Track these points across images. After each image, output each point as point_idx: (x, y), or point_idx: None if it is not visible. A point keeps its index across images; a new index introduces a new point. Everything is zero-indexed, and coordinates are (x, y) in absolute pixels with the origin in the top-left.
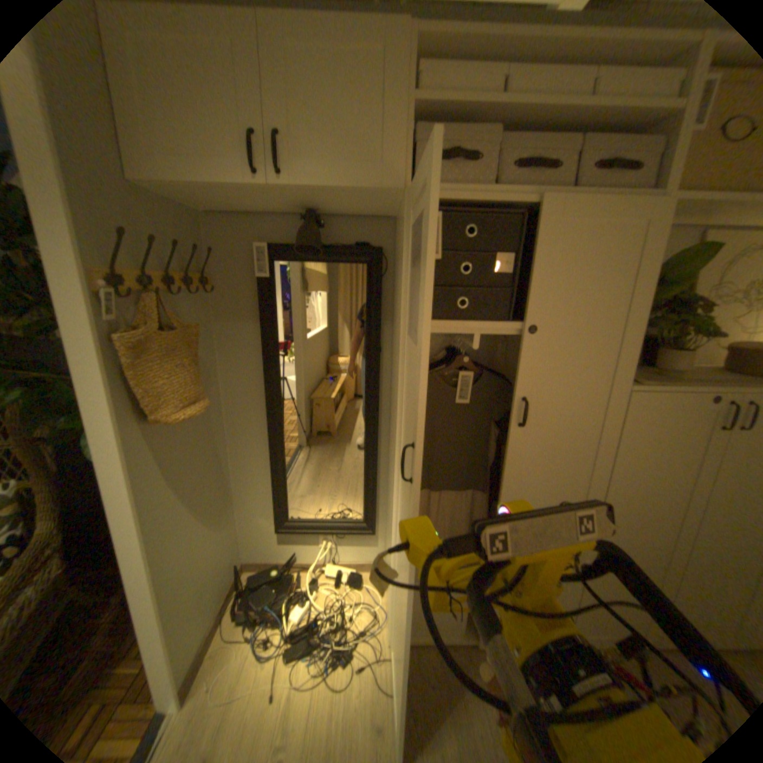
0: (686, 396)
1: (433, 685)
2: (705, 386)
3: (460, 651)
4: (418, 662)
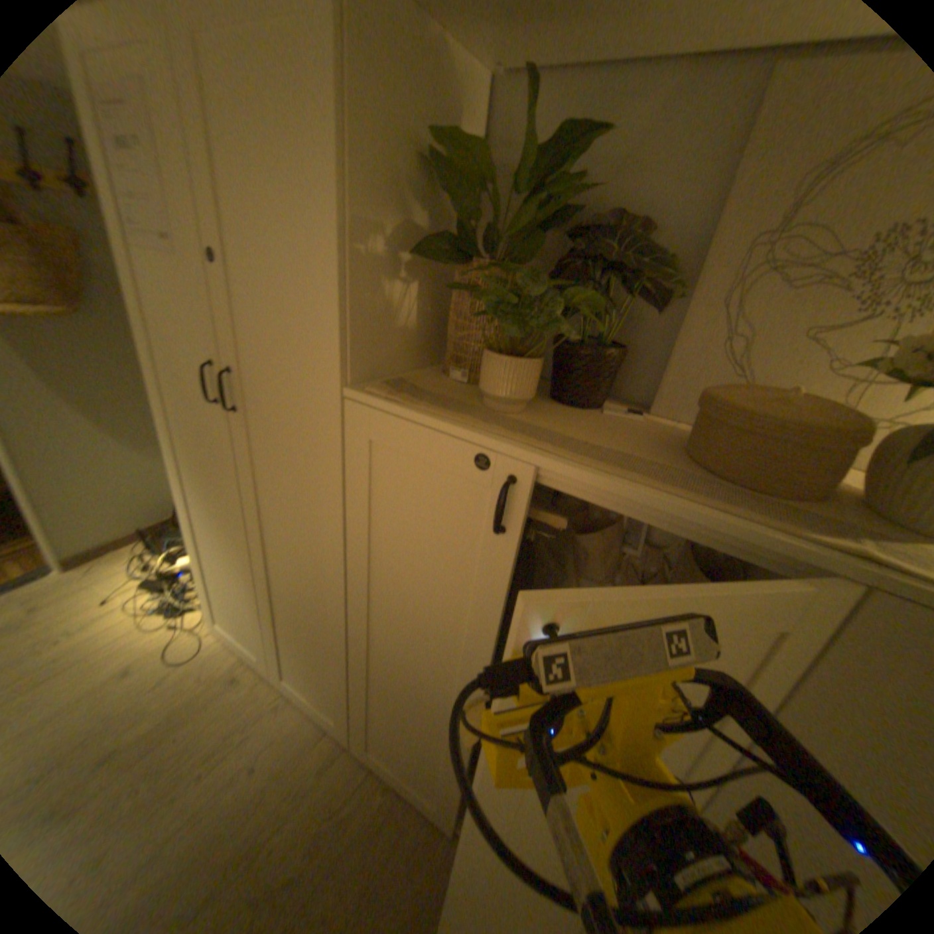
0: (428, 433)
1: (204, 678)
2: (479, 427)
3: (259, 672)
4: (218, 654)
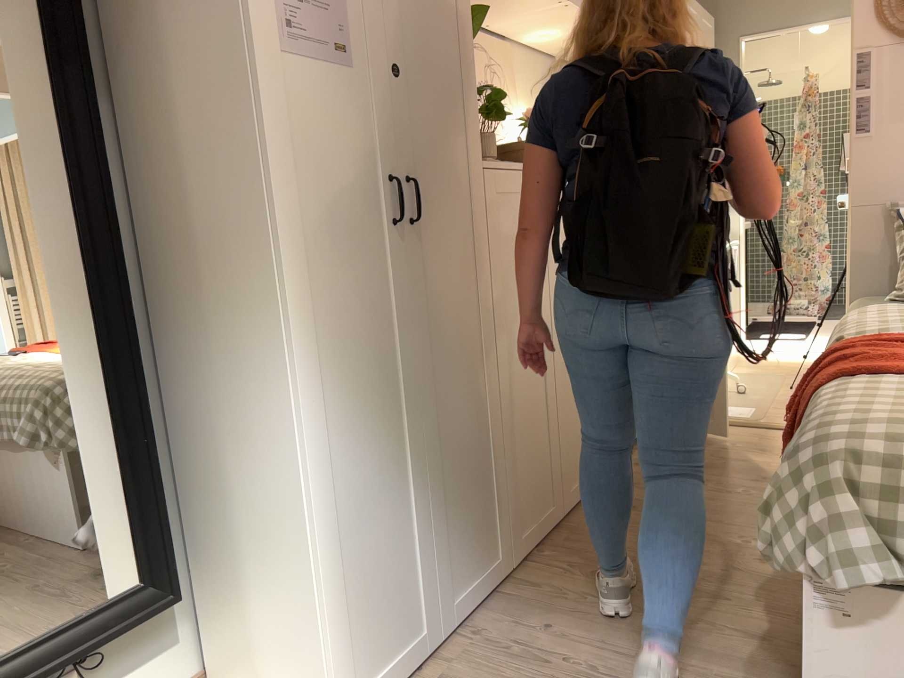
0: (514, 173)
1: None
2: (519, 165)
3: (423, 661)
4: None
